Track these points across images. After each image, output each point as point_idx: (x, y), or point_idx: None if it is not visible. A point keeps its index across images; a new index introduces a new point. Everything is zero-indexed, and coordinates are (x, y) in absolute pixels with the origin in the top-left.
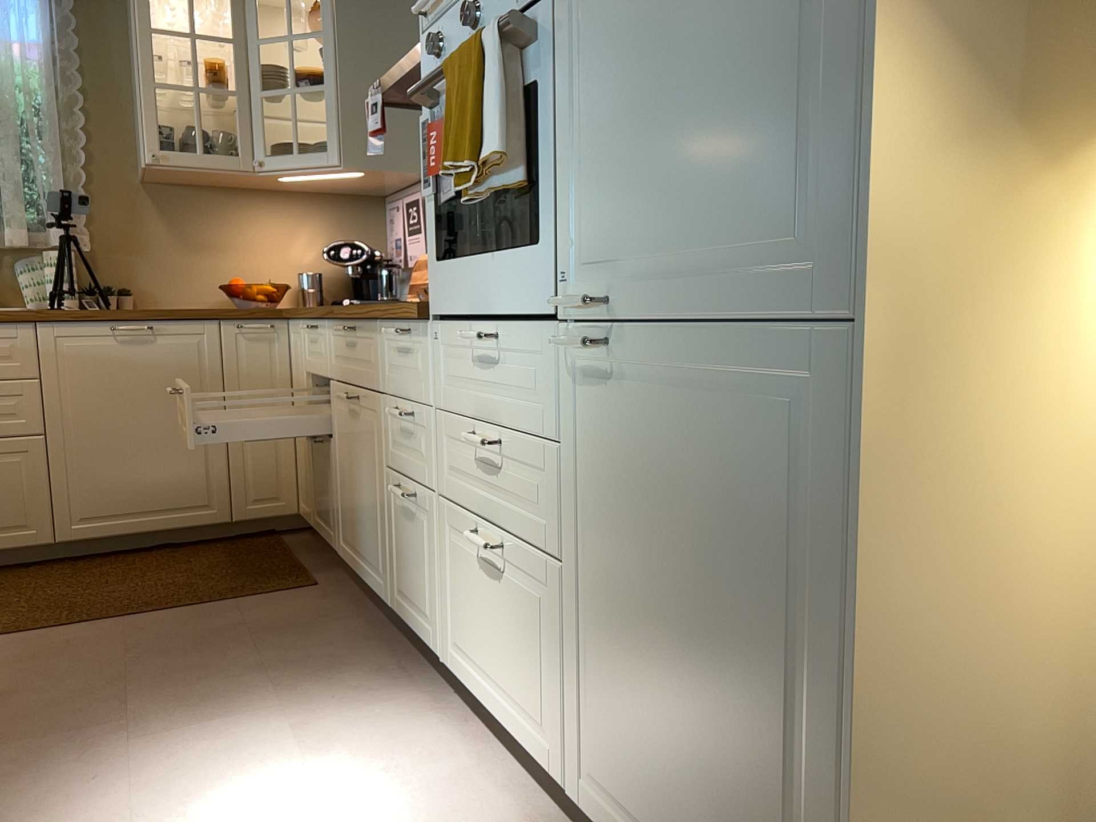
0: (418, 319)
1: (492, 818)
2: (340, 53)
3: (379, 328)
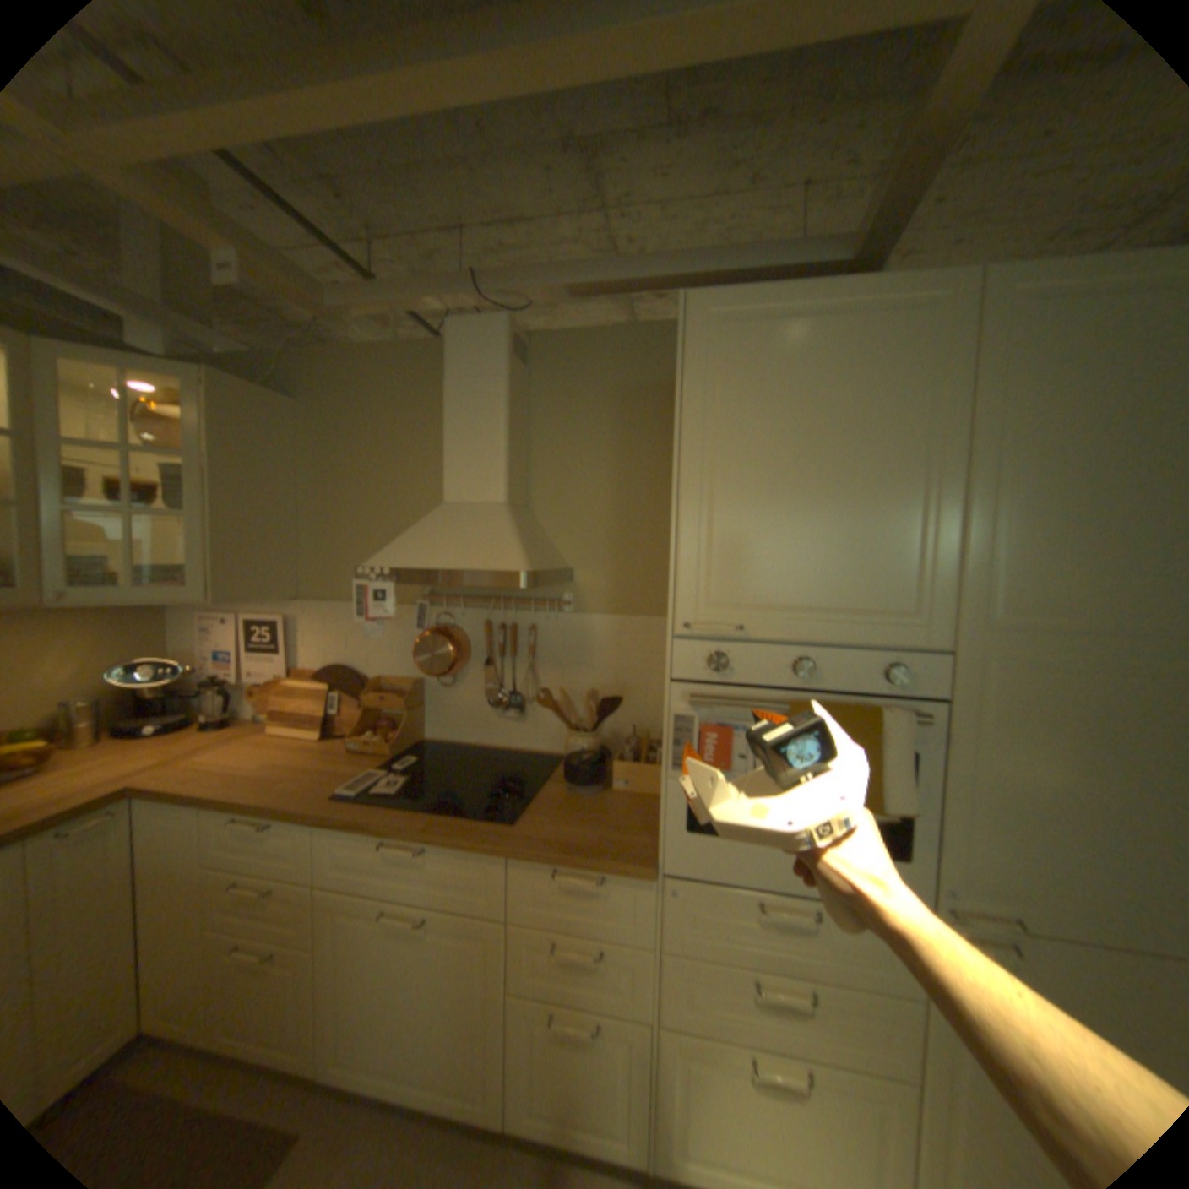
0: (645, 881)
1: None
2: (203, 478)
3: (506, 864)
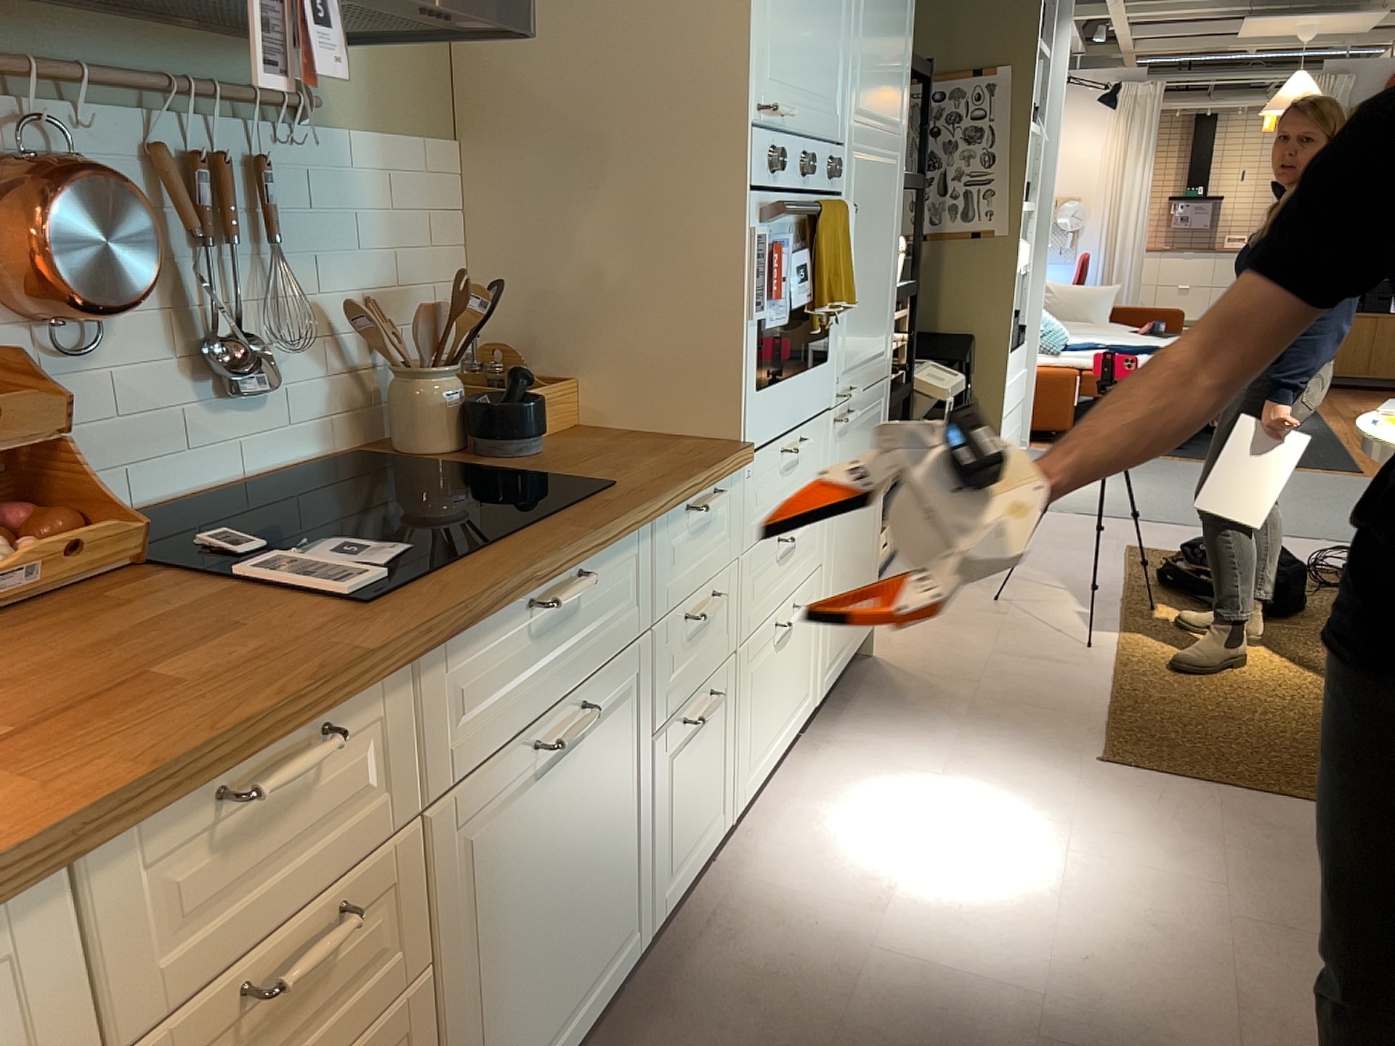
0: (746, 464)
1: (824, 775)
2: None
3: (652, 527)
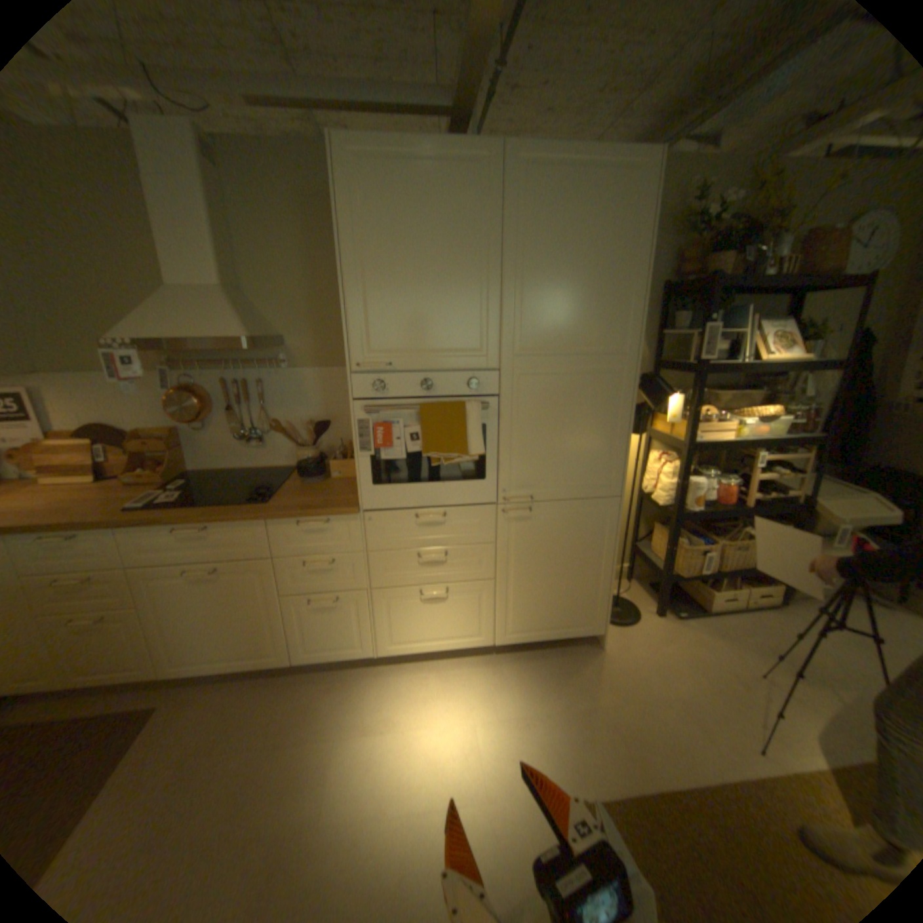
0: (351, 515)
1: (463, 677)
2: None
3: (265, 524)
